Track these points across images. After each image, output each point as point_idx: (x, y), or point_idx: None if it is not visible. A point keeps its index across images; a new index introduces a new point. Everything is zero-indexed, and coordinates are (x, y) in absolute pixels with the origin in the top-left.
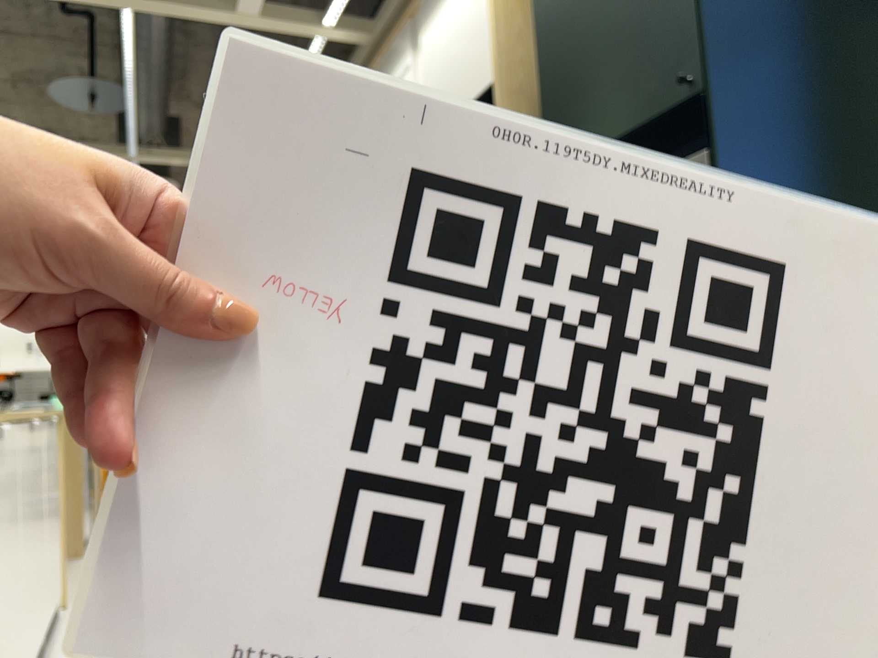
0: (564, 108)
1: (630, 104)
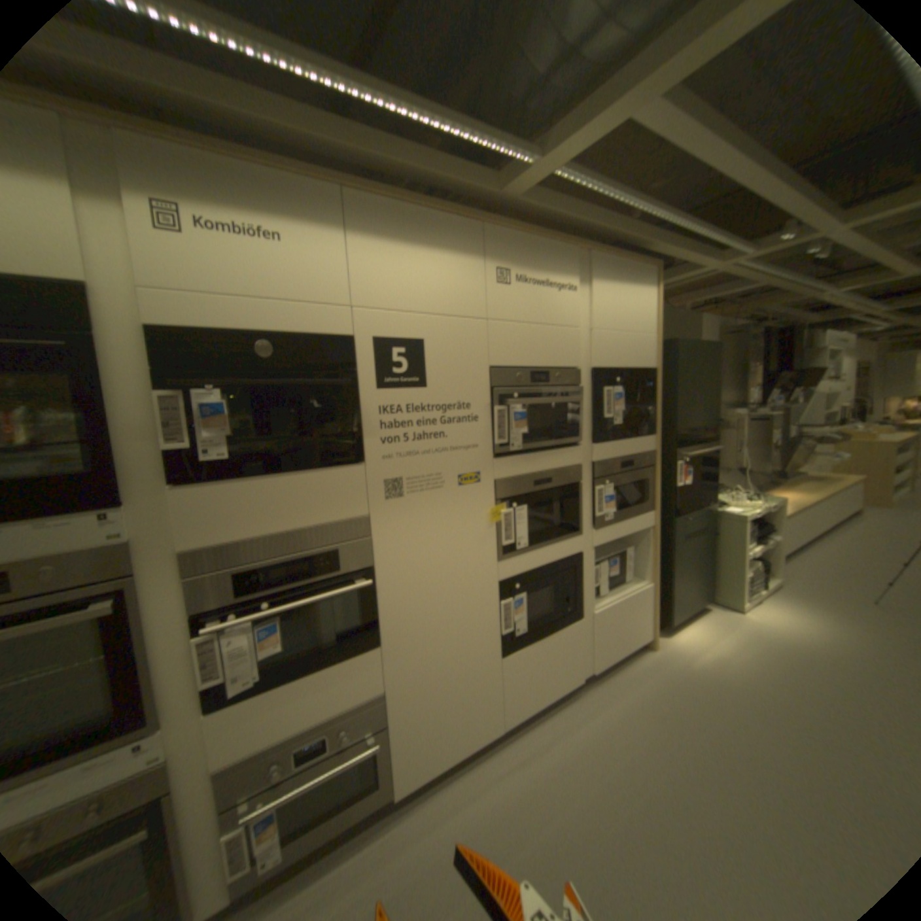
0: (685, 405)
1: (704, 417)
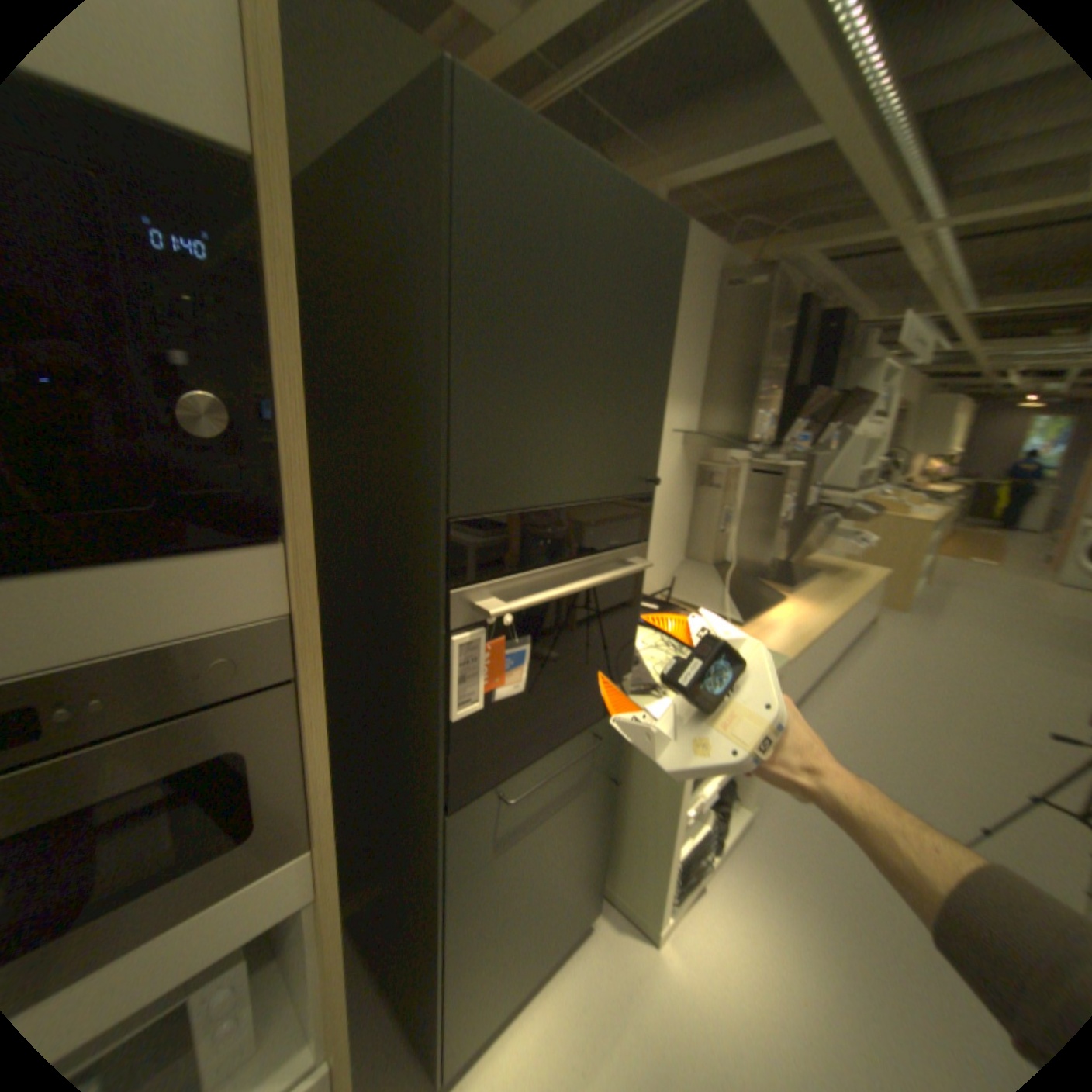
0: (496, 413)
1: (593, 469)
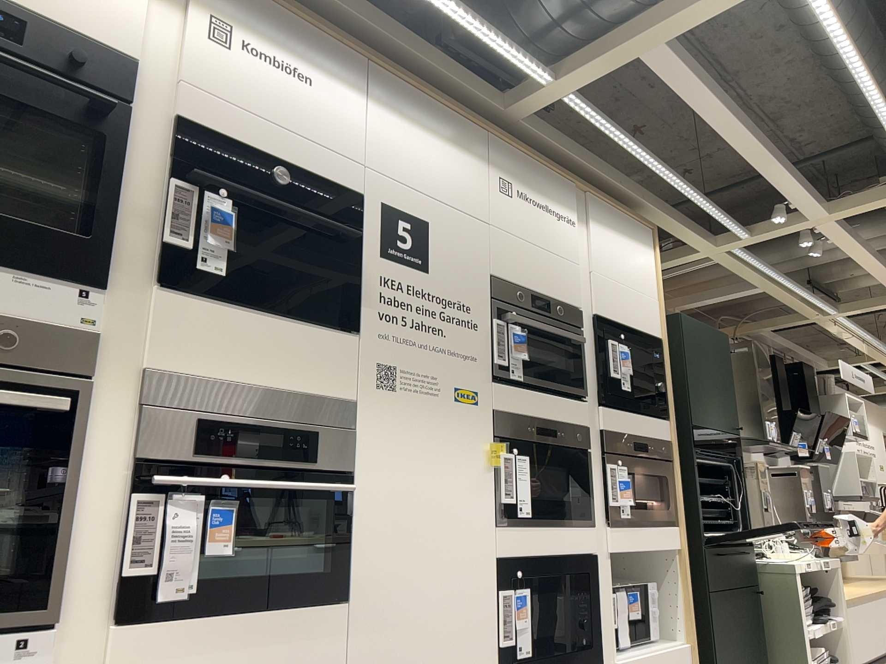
0: (696, 393)
1: (719, 417)
